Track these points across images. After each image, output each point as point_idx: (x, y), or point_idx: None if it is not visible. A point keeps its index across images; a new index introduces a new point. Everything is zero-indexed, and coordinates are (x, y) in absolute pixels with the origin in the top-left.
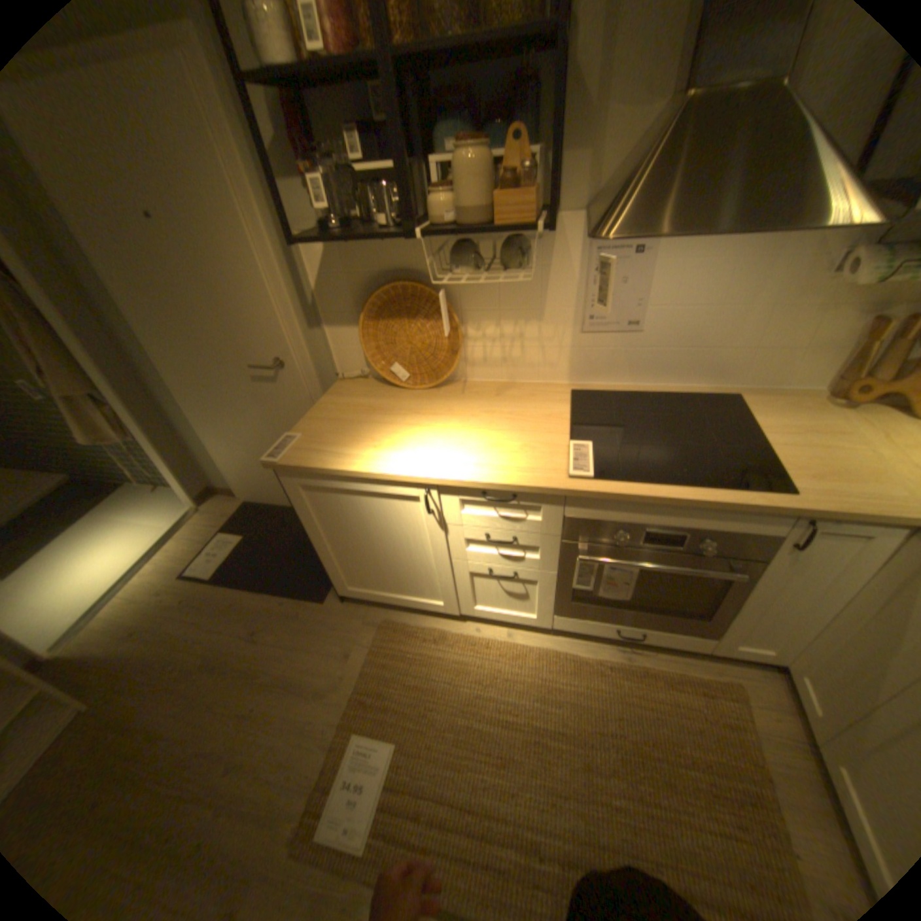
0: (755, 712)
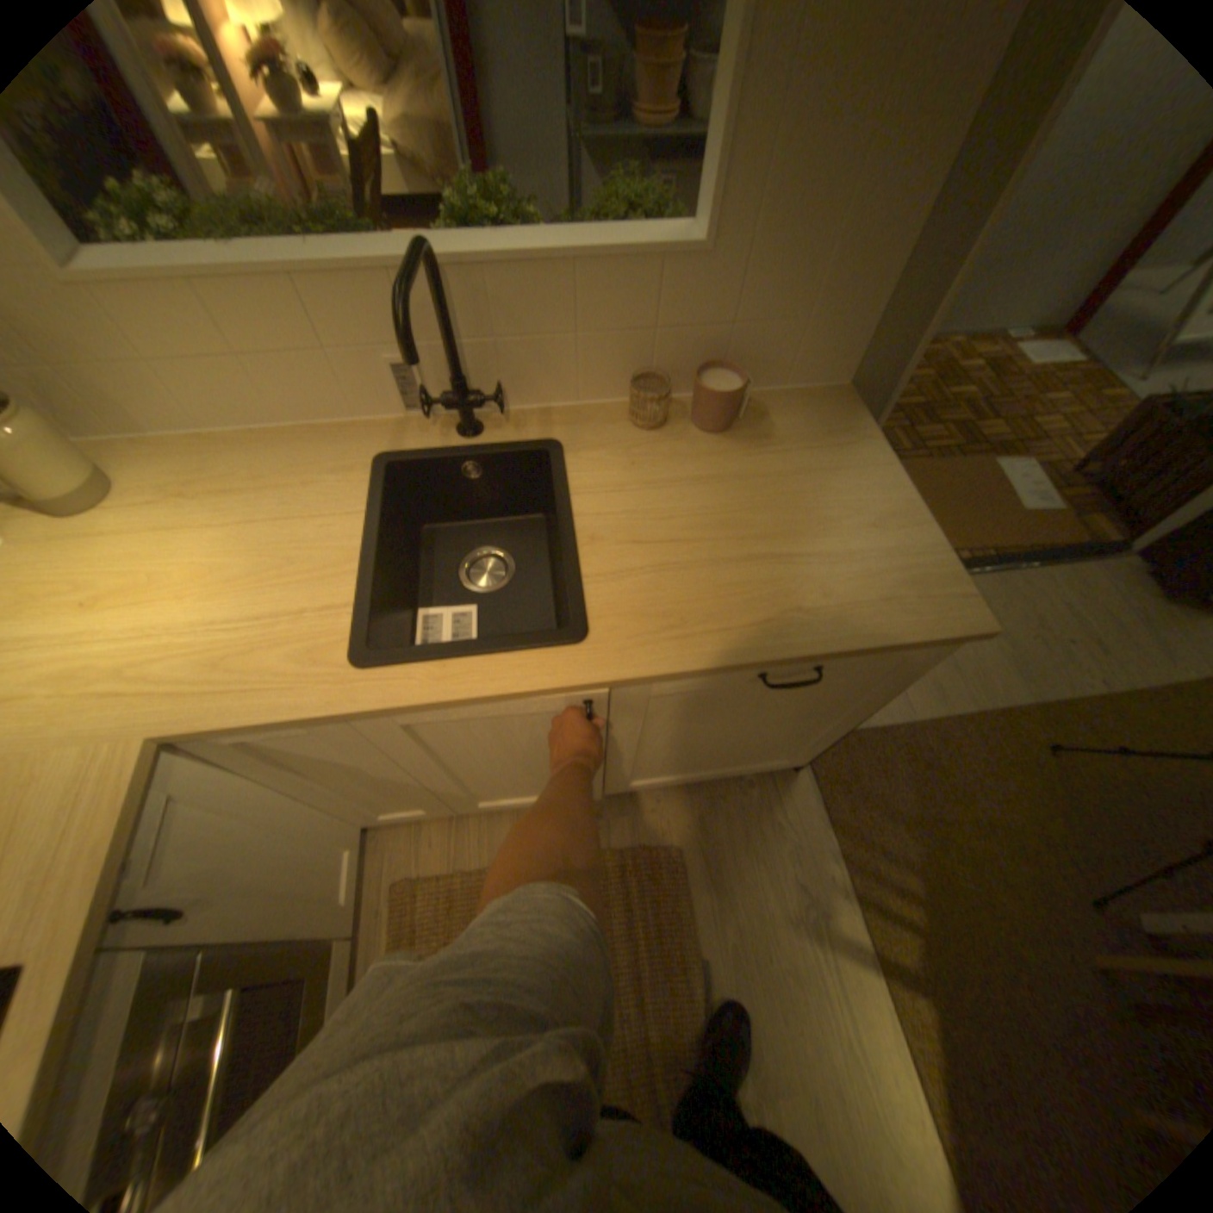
0: (420, 875)
